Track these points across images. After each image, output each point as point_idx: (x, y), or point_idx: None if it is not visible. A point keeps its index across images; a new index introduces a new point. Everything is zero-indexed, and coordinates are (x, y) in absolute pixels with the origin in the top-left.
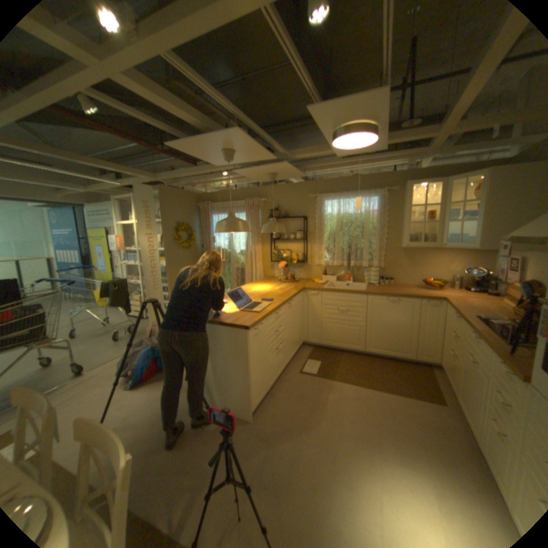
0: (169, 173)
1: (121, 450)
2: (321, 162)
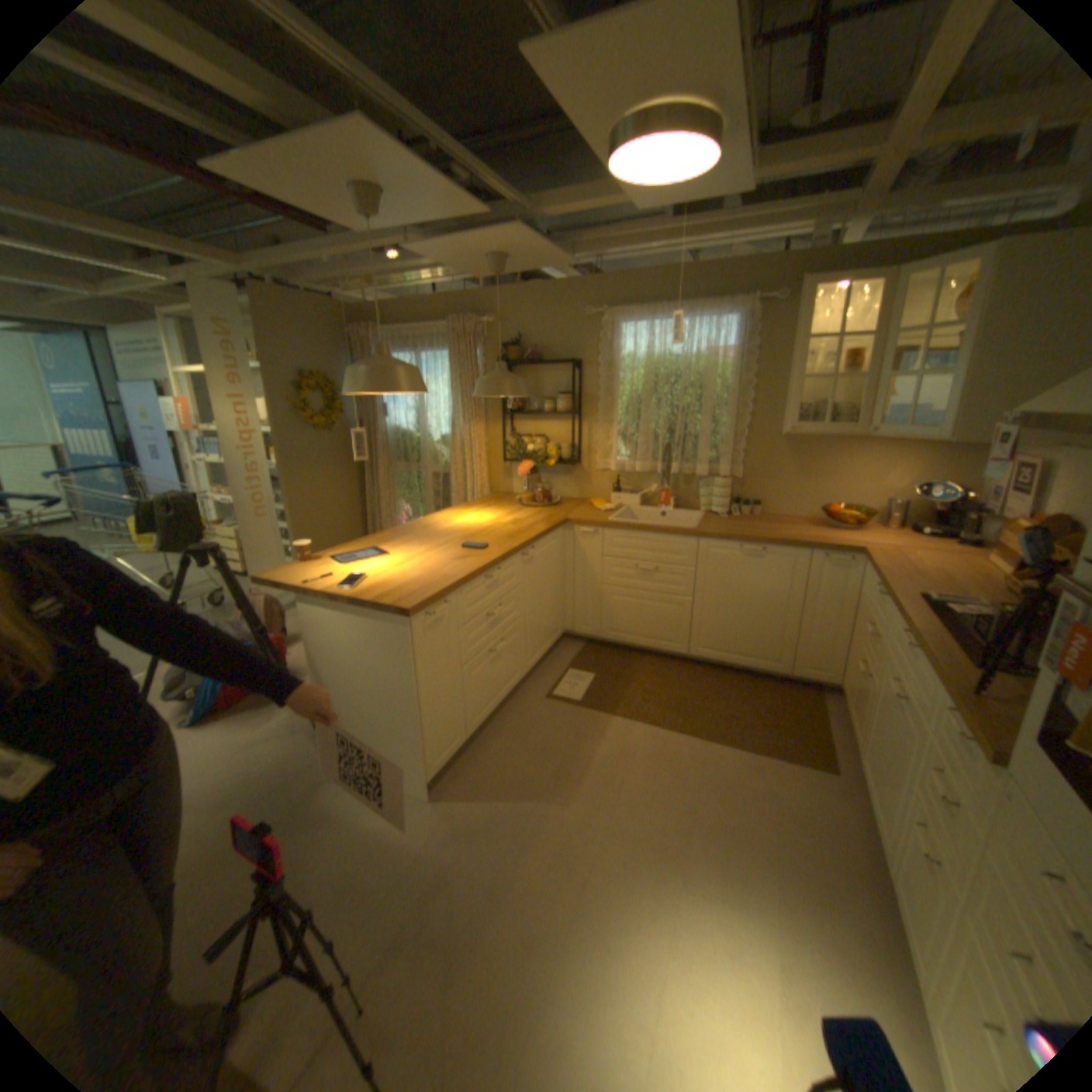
0: (267, 253)
1: None
2: (612, 229)
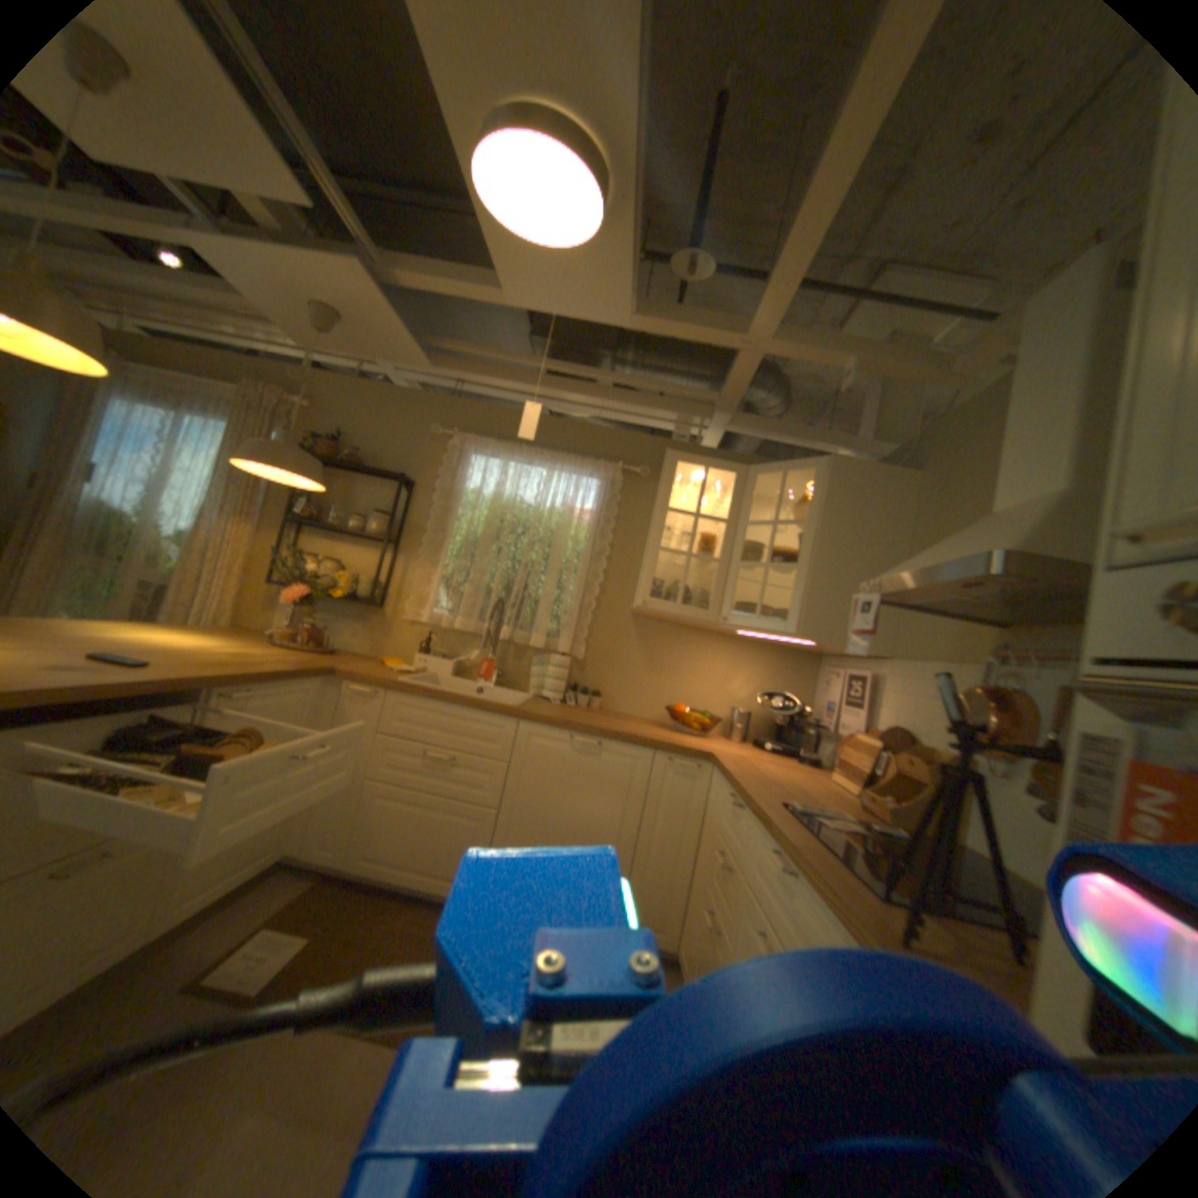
0: None
1: None
2: (481, 348)
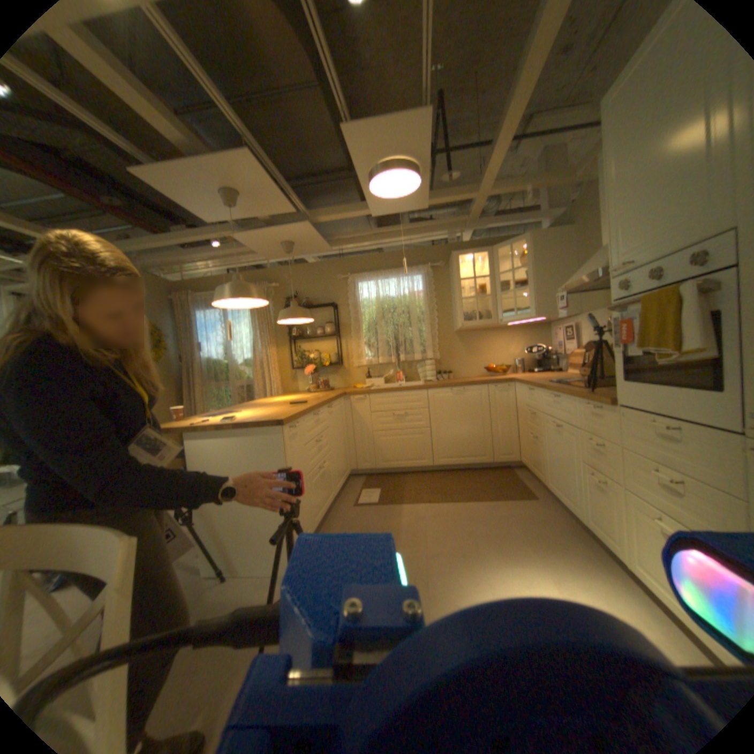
0: (121, 242)
1: (107, 538)
2: (350, 232)
